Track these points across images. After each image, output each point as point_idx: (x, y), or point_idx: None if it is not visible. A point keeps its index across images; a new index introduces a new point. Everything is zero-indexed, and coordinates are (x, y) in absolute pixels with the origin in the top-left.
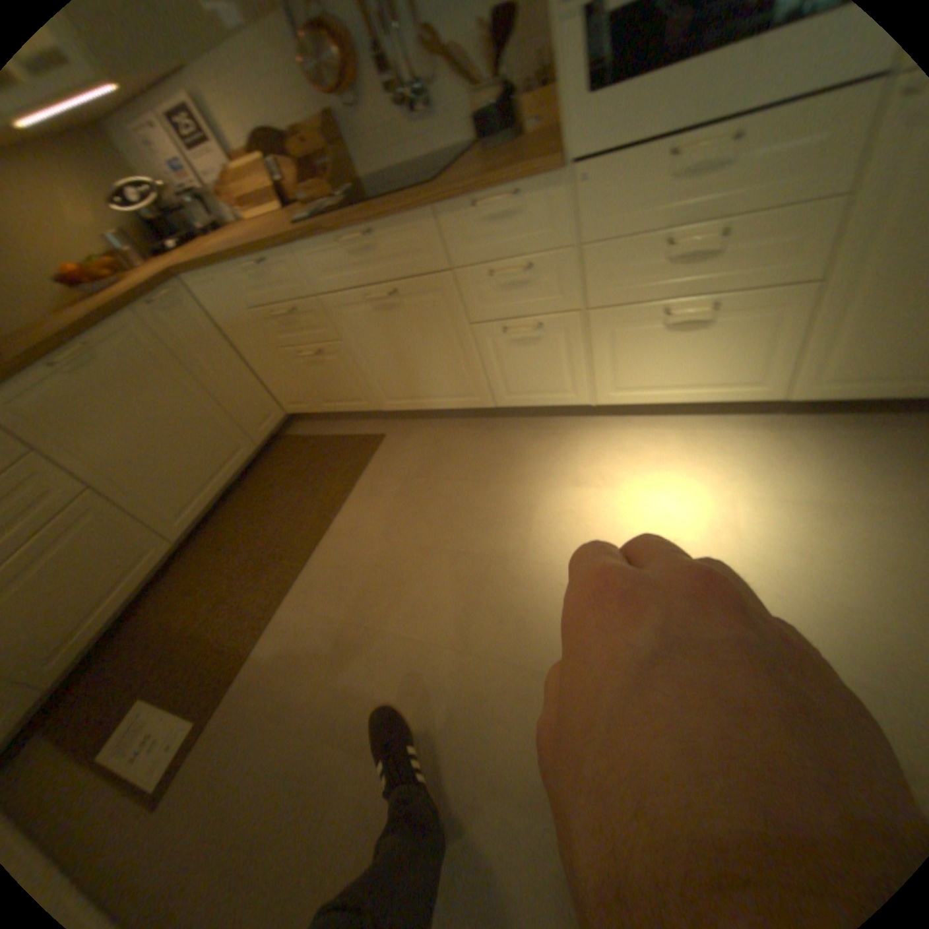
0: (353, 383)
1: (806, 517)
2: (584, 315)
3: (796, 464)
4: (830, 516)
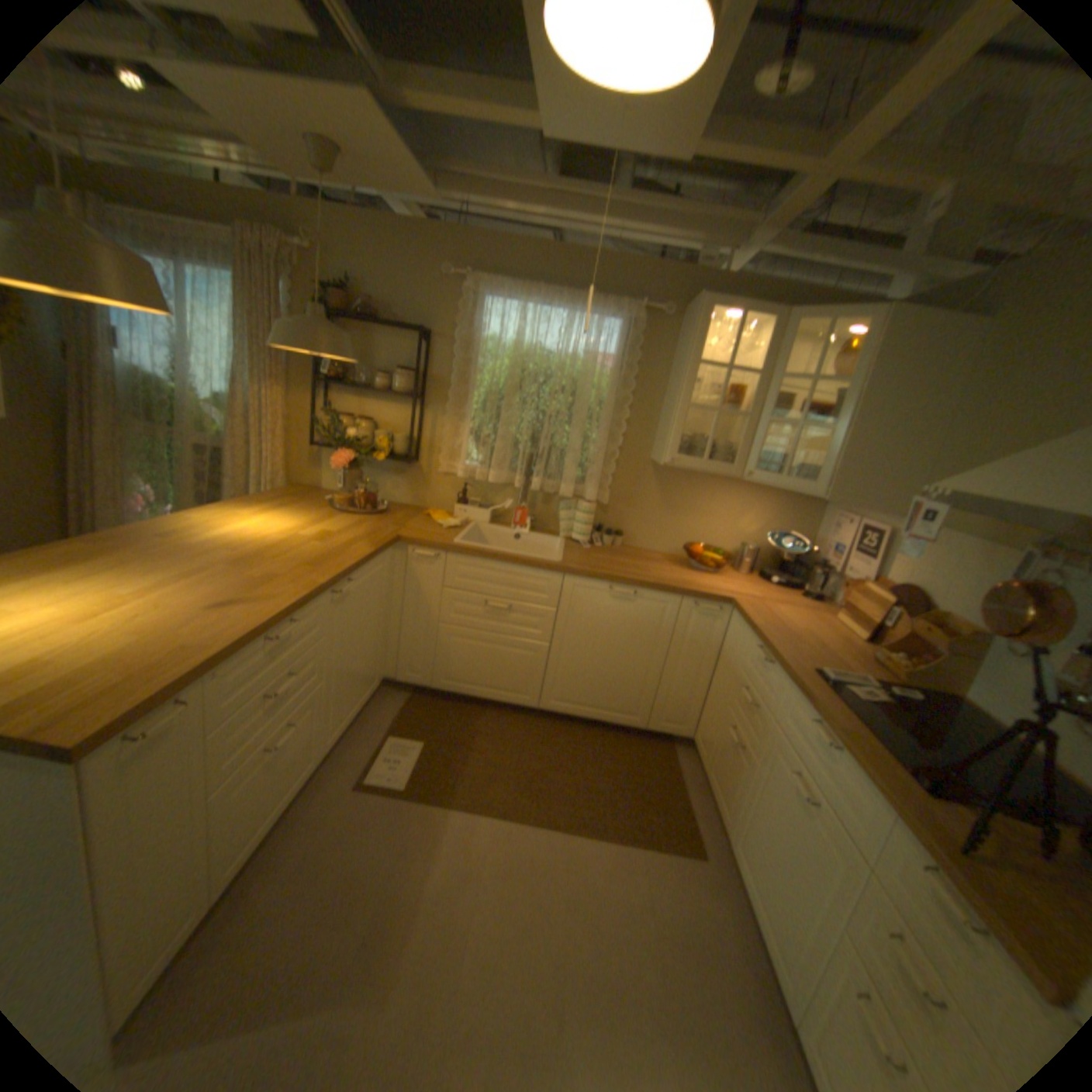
0: (737, 796)
1: None
2: None
3: None
4: None
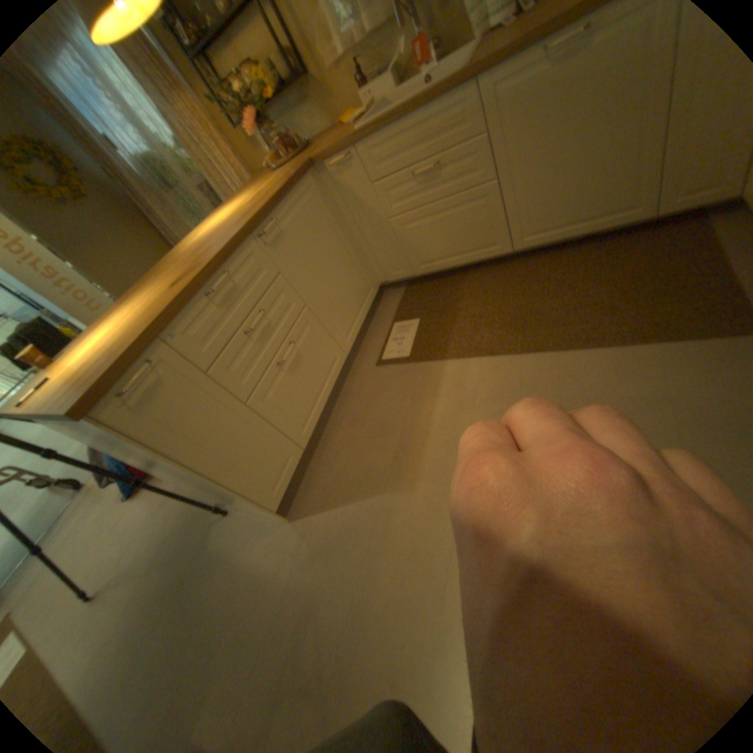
0: None
1: None
2: None
3: None
4: None
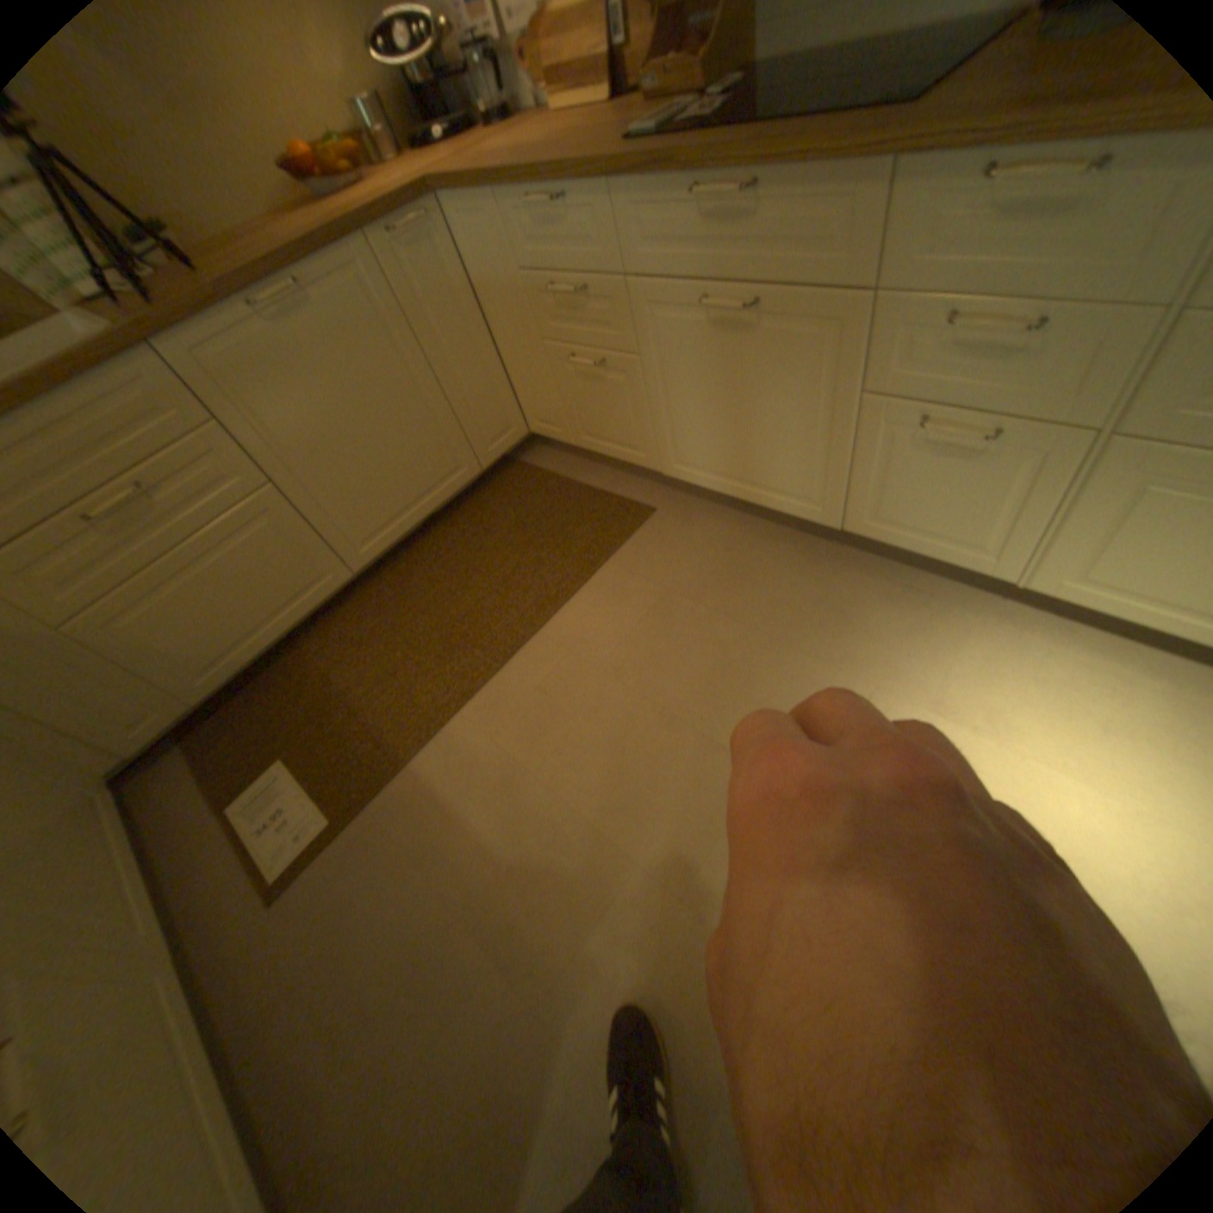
0: (632, 421)
1: None
2: (1096, 441)
3: None
4: None
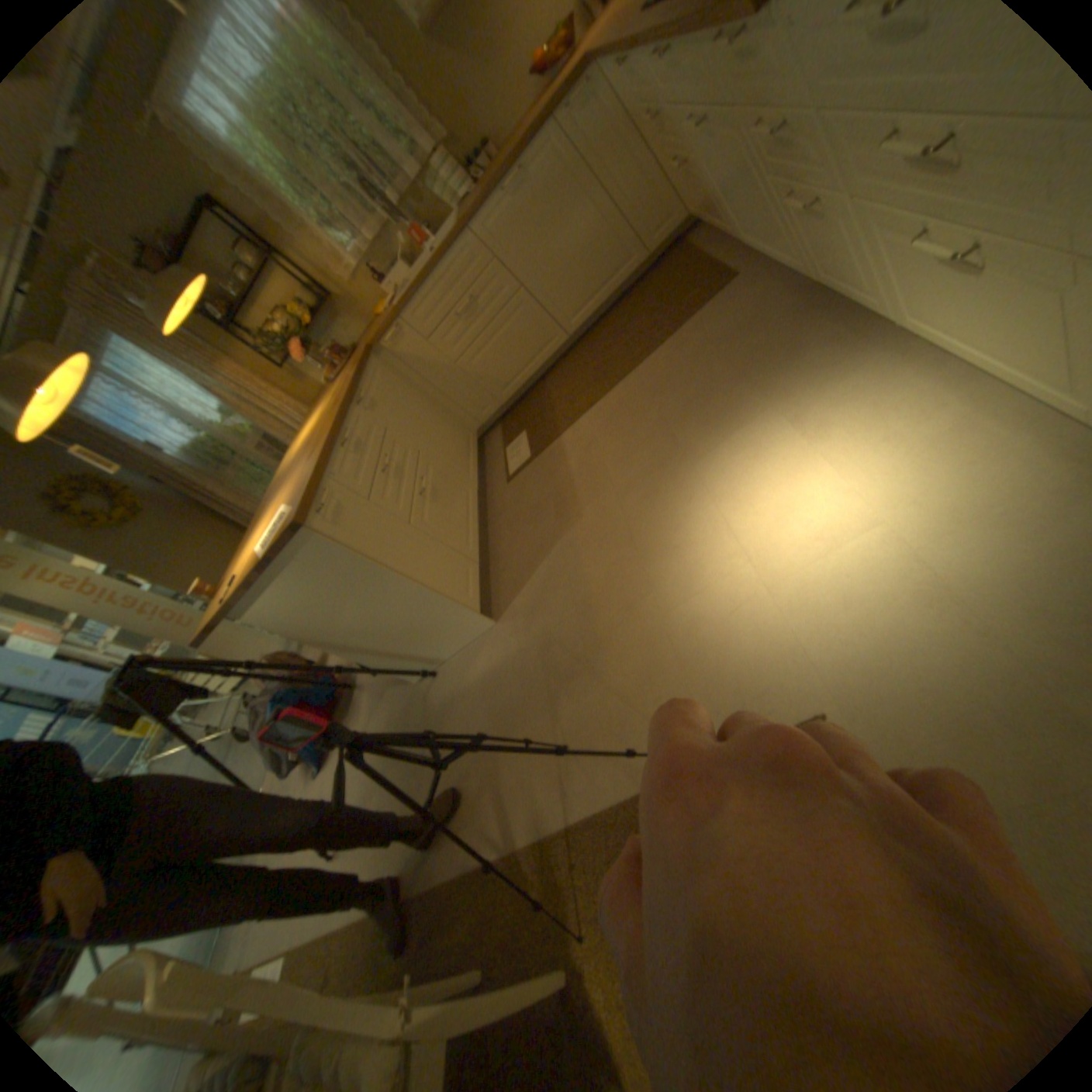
0: (716, 200)
1: (911, 578)
2: (852, 197)
3: (1016, 528)
4: (932, 594)
